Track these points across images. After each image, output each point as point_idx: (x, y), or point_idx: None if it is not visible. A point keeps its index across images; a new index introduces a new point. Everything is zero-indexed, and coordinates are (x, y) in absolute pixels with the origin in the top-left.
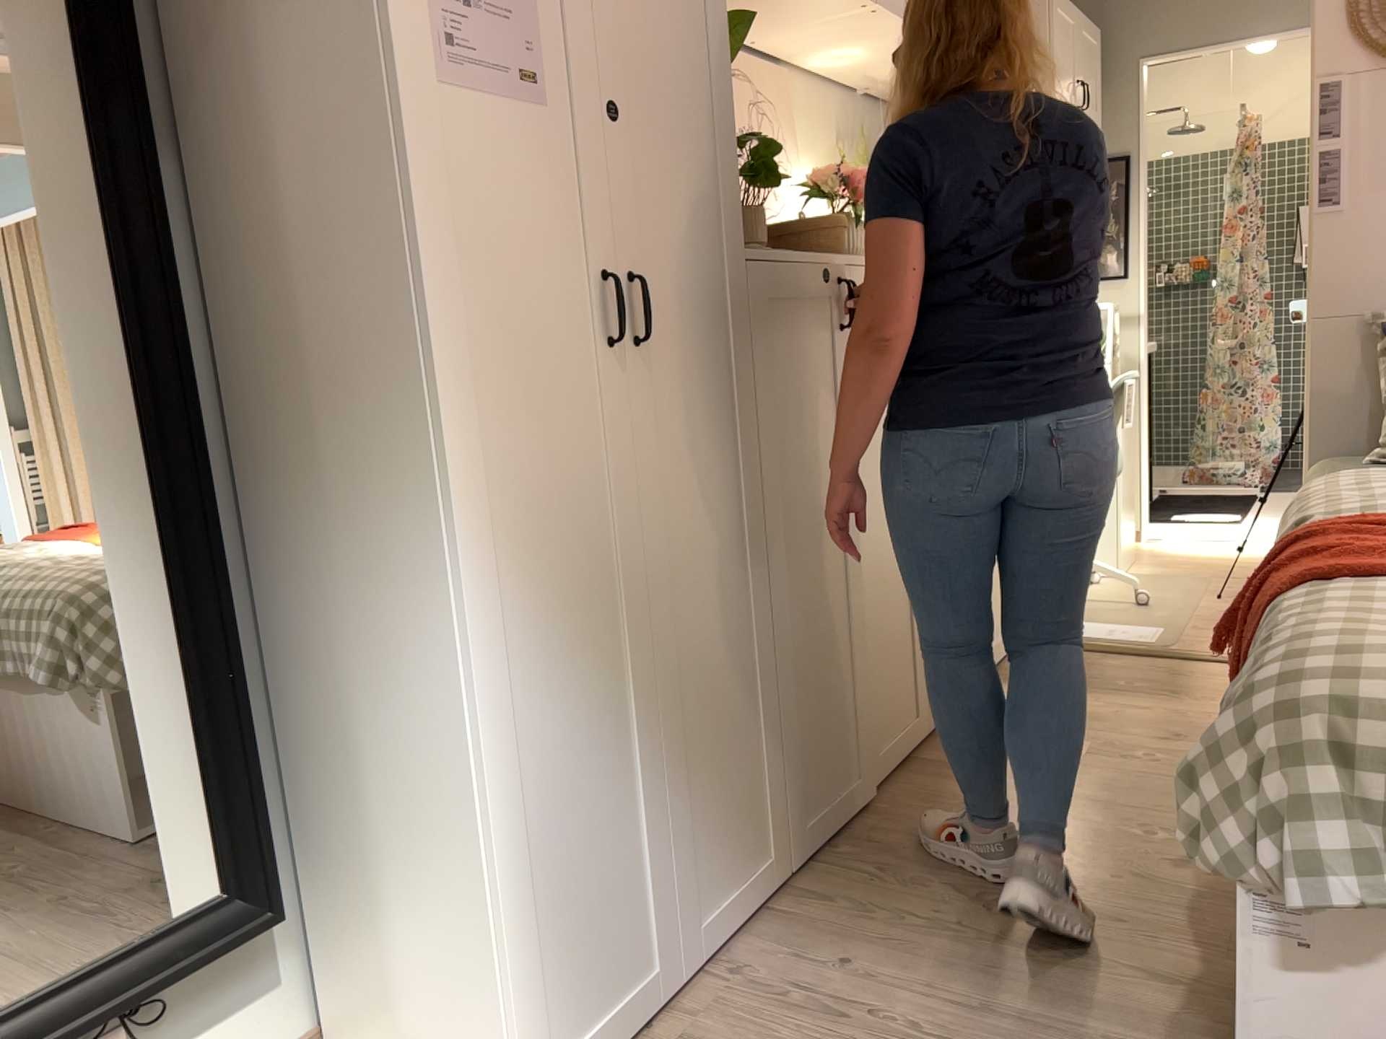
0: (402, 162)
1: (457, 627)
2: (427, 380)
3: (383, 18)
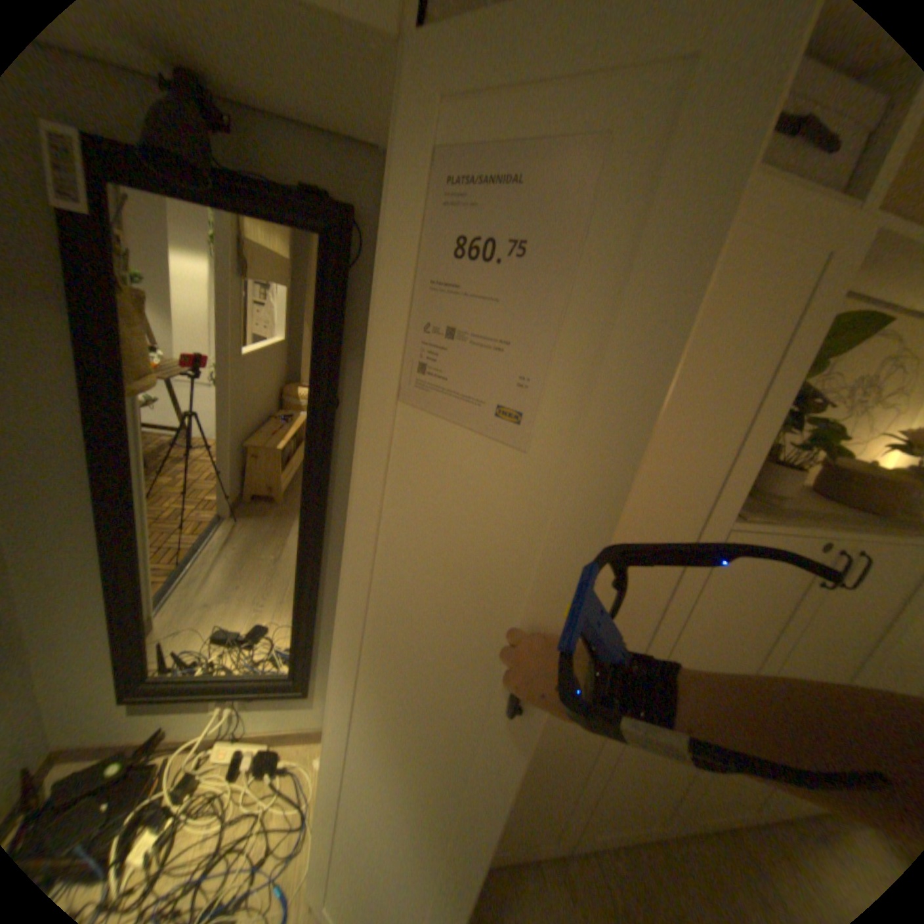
0: (360, 452)
1: (330, 702)
2: (344, 581)
3: (371, 352)
